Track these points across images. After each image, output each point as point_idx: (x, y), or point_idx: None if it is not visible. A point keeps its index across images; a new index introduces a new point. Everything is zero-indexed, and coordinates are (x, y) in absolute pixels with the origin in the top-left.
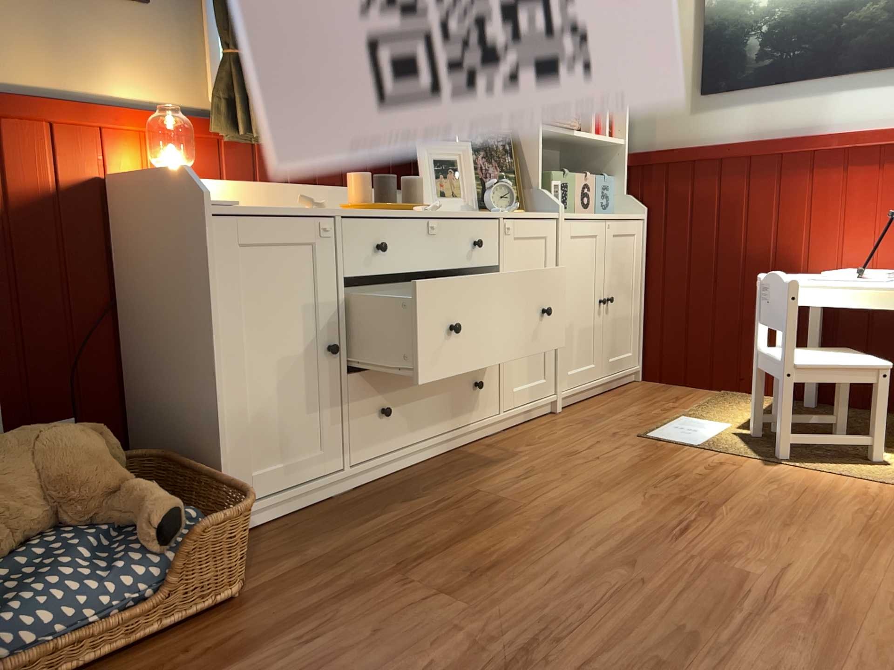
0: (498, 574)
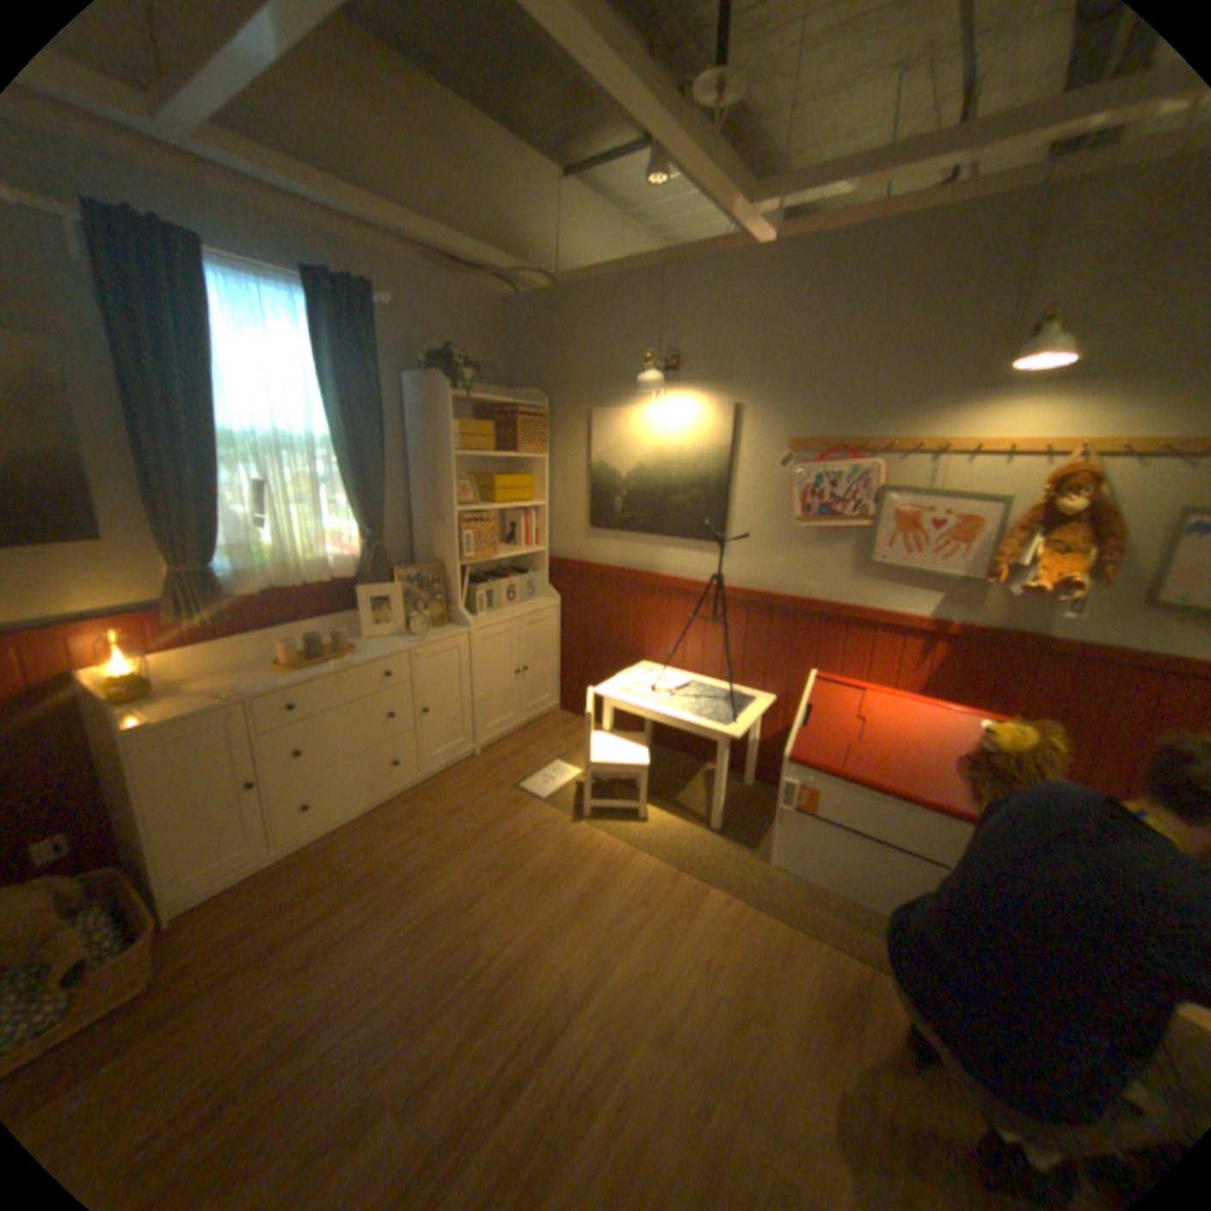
0: (327, 958)
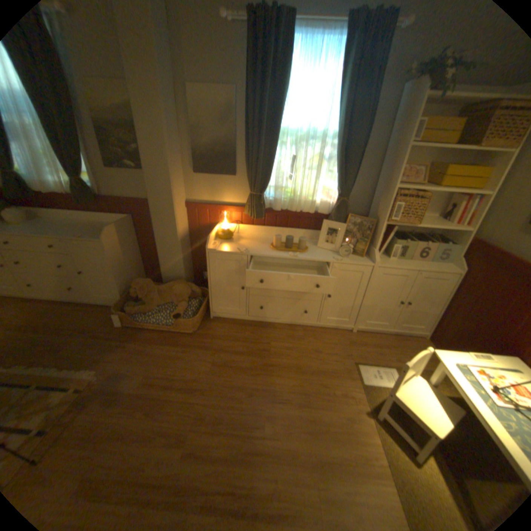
0: (226, 370)
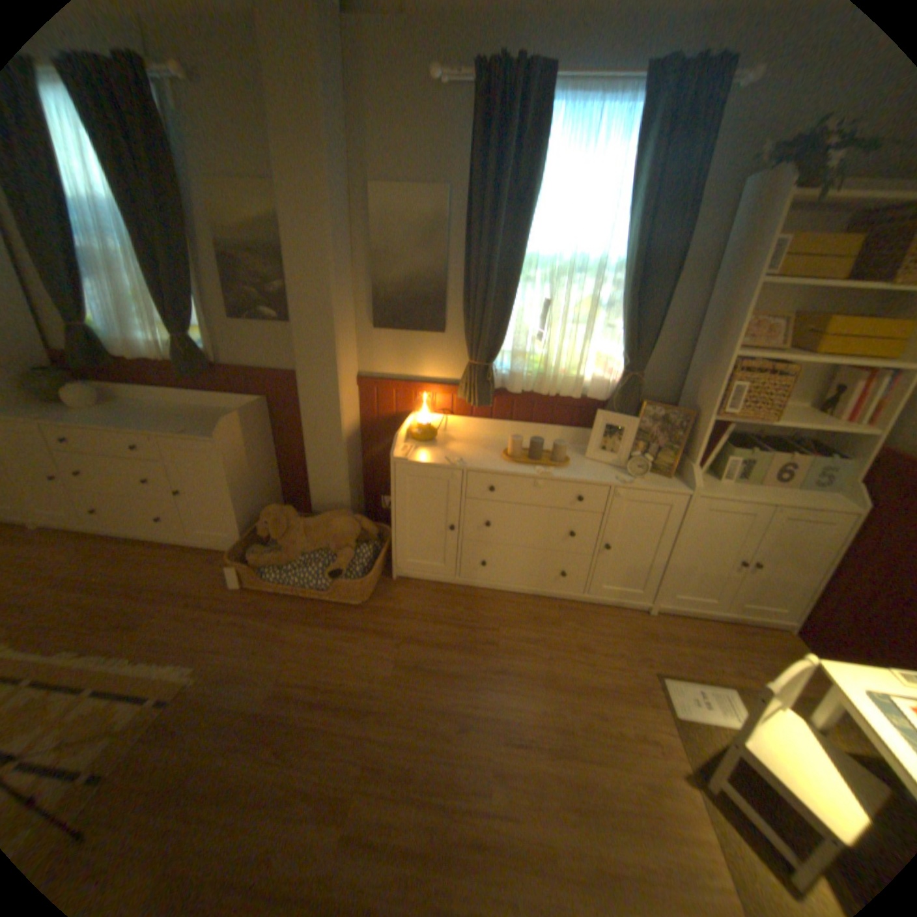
0: (421, 677)
